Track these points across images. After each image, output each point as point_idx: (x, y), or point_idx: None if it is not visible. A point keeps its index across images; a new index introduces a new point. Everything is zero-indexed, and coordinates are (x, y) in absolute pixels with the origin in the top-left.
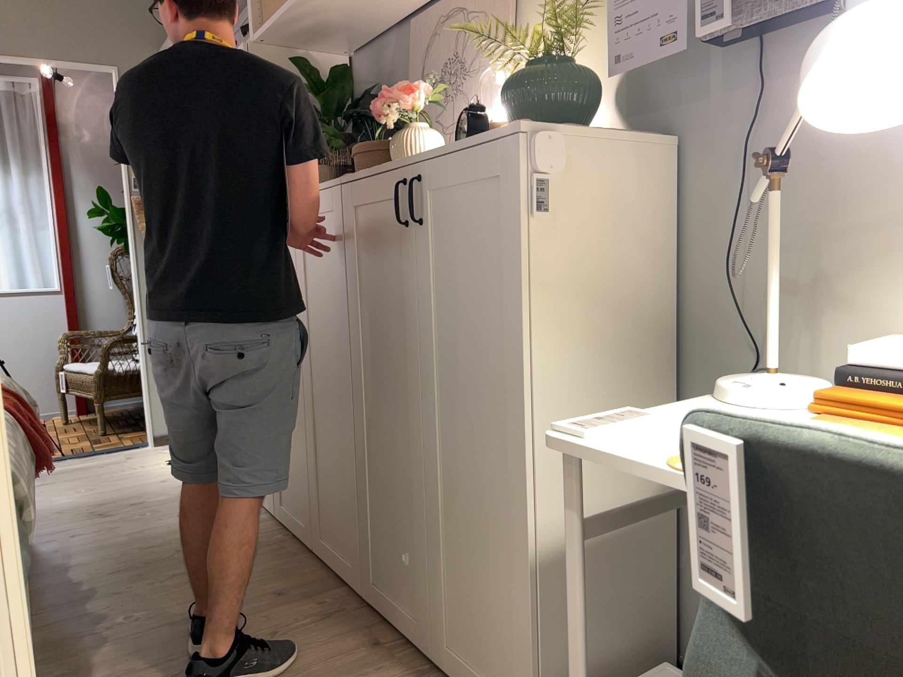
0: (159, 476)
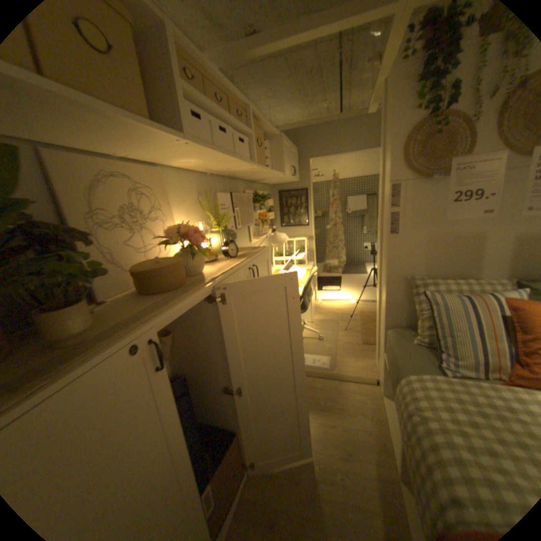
0: None
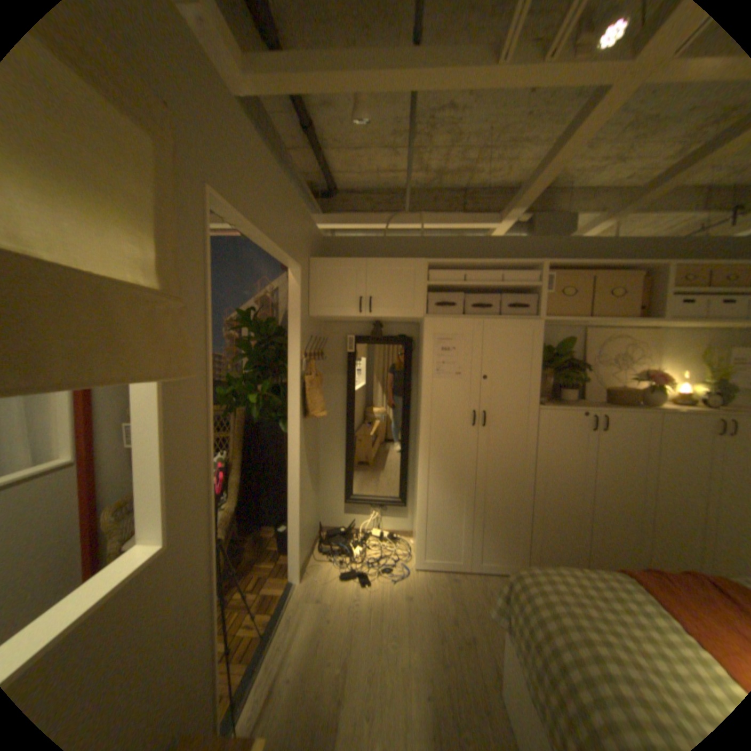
0: (395, 599)
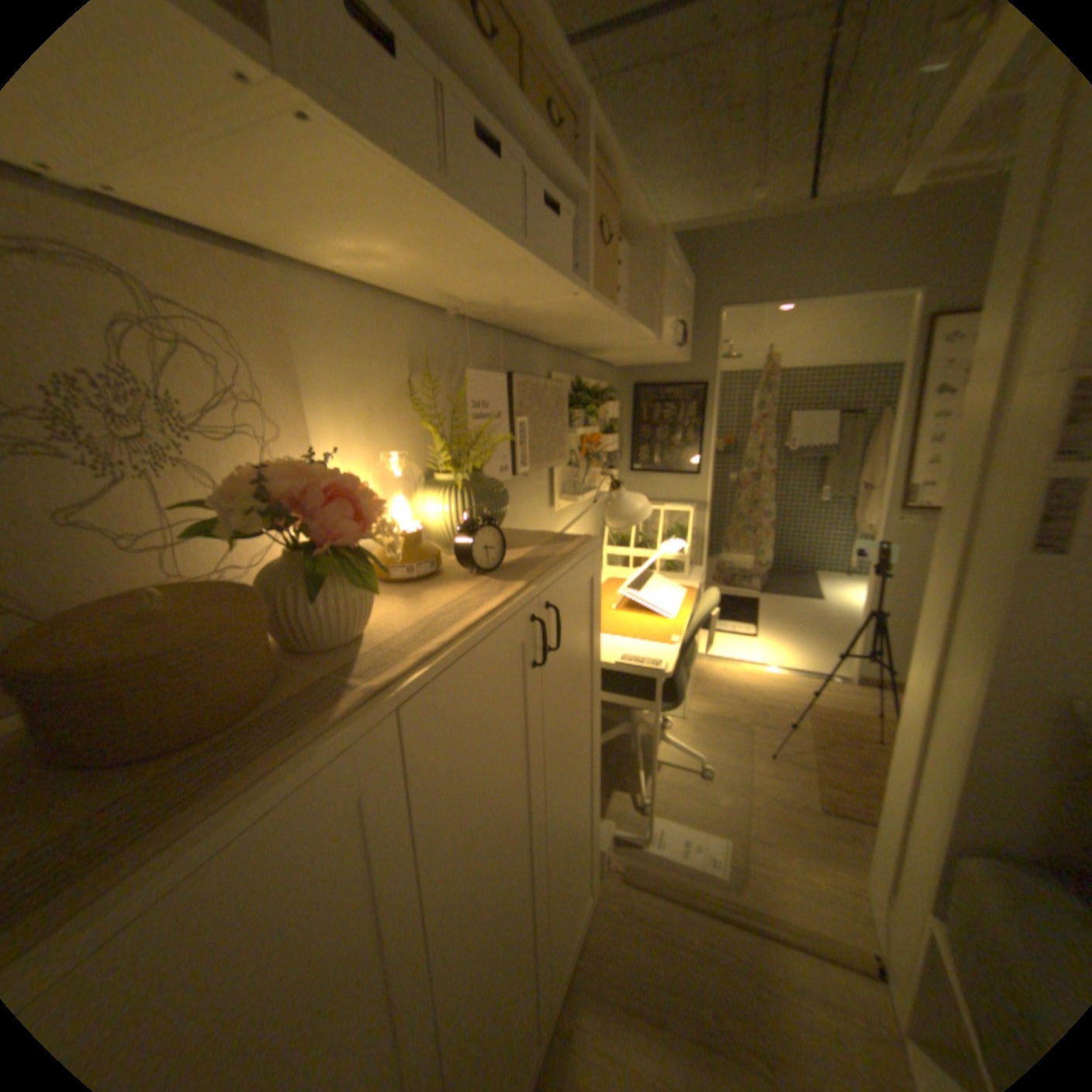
0: None
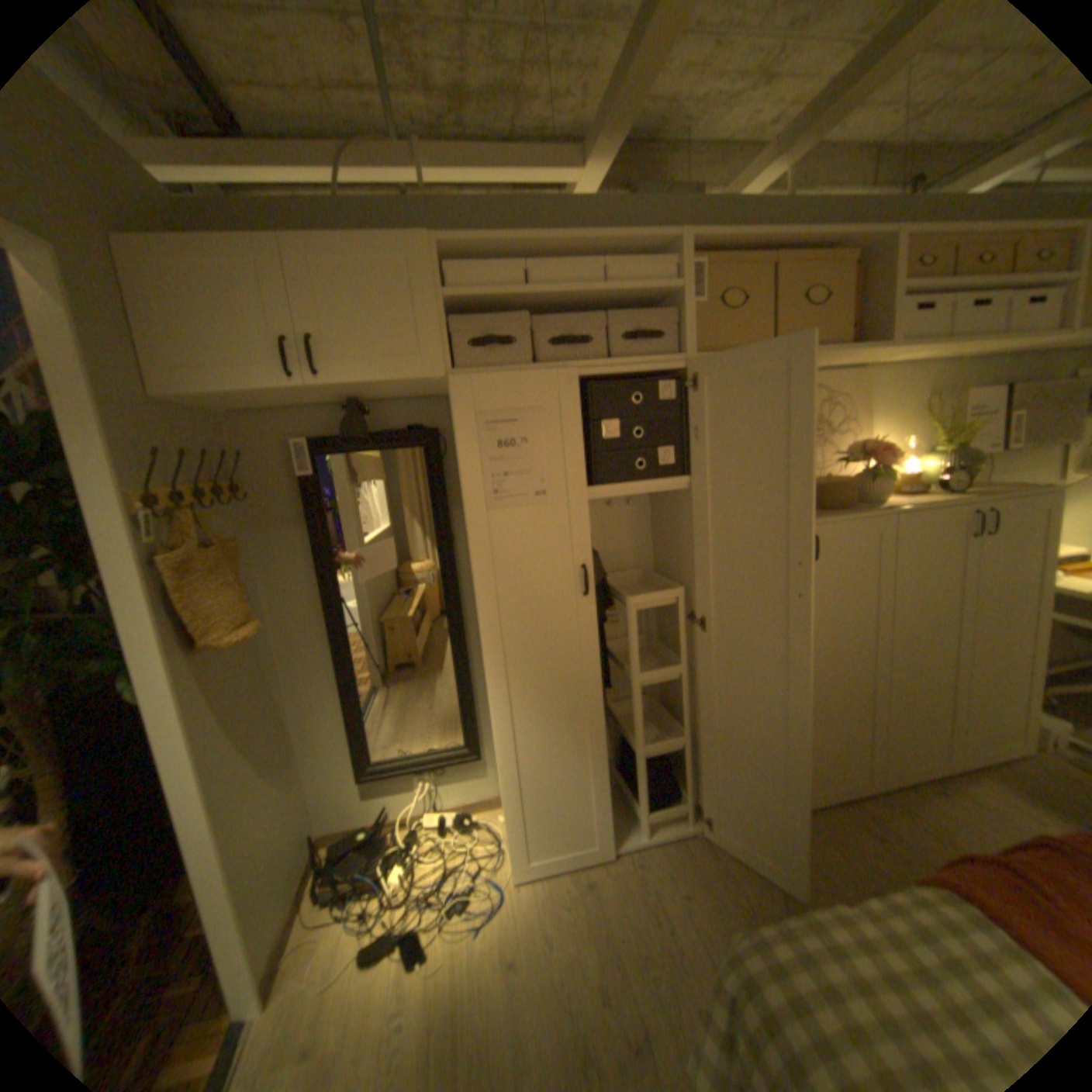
0: (478, 978)
